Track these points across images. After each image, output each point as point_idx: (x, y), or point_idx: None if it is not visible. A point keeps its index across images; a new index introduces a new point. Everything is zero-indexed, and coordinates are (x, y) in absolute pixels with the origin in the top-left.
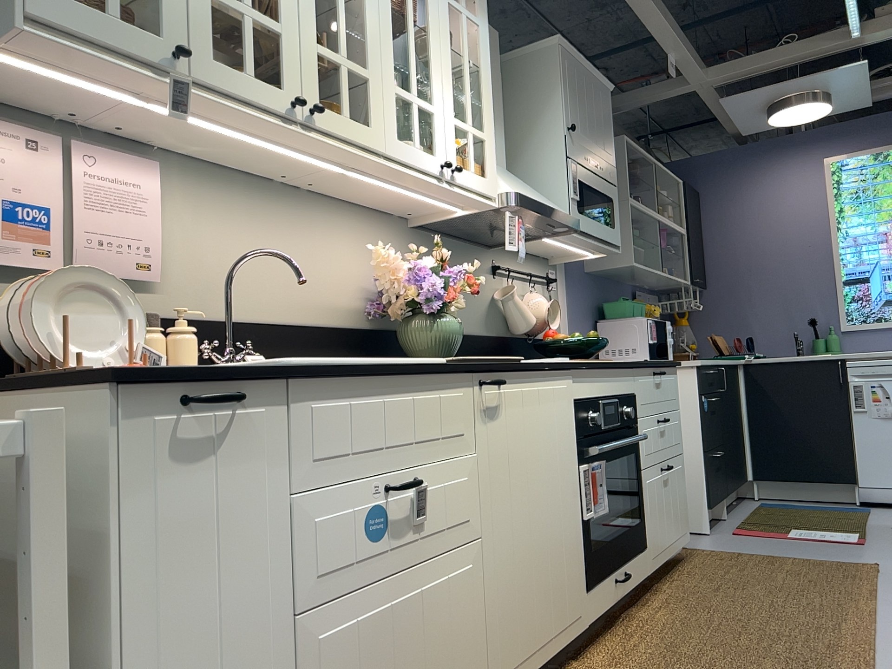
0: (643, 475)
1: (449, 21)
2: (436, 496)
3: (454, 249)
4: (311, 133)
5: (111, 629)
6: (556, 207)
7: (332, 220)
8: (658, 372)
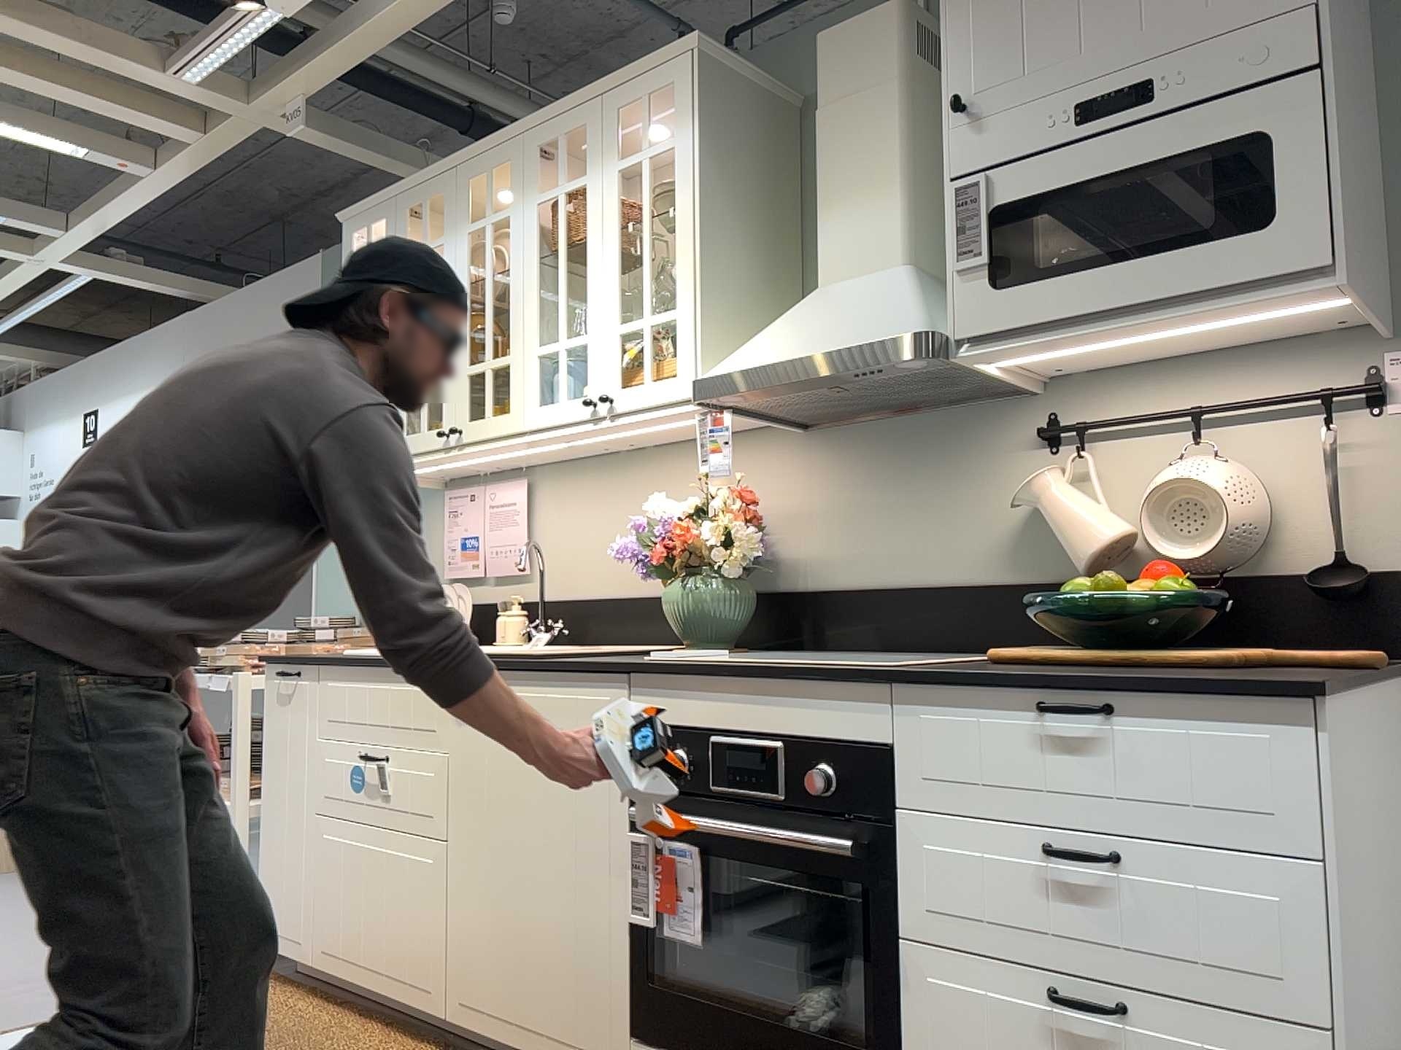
0: (903, 952)
1: (617, 196)
2: (403, 778)
3: (905, 433)
4: (461, 450)
5: (263, 774)
6: (859, 334)
7: (679, 466)
8: (1064, 702)
